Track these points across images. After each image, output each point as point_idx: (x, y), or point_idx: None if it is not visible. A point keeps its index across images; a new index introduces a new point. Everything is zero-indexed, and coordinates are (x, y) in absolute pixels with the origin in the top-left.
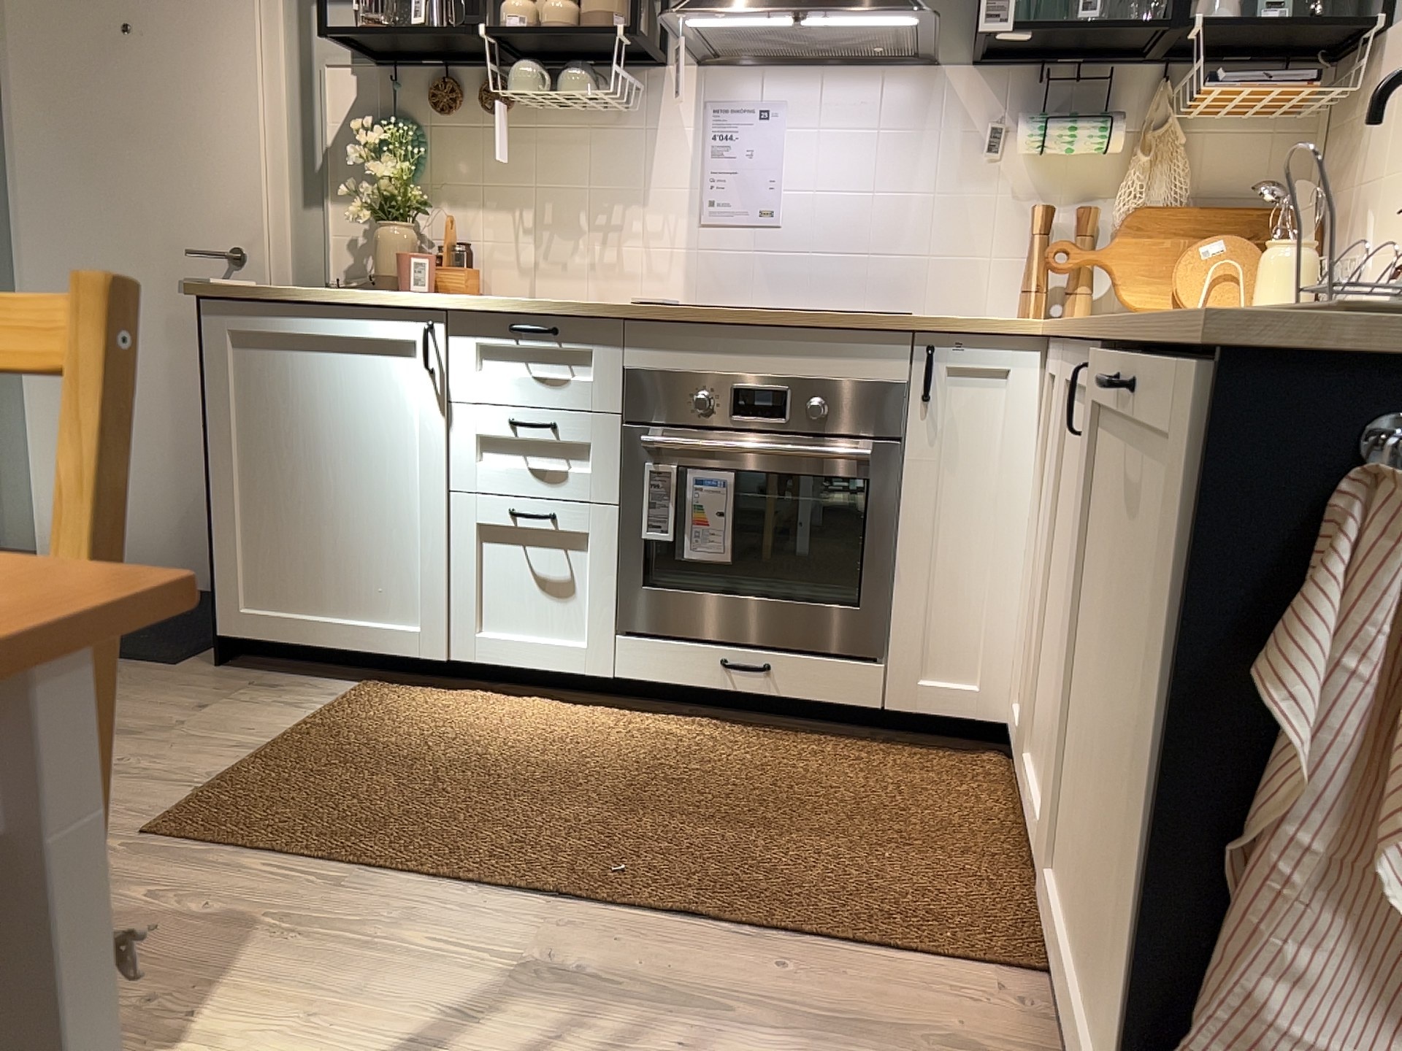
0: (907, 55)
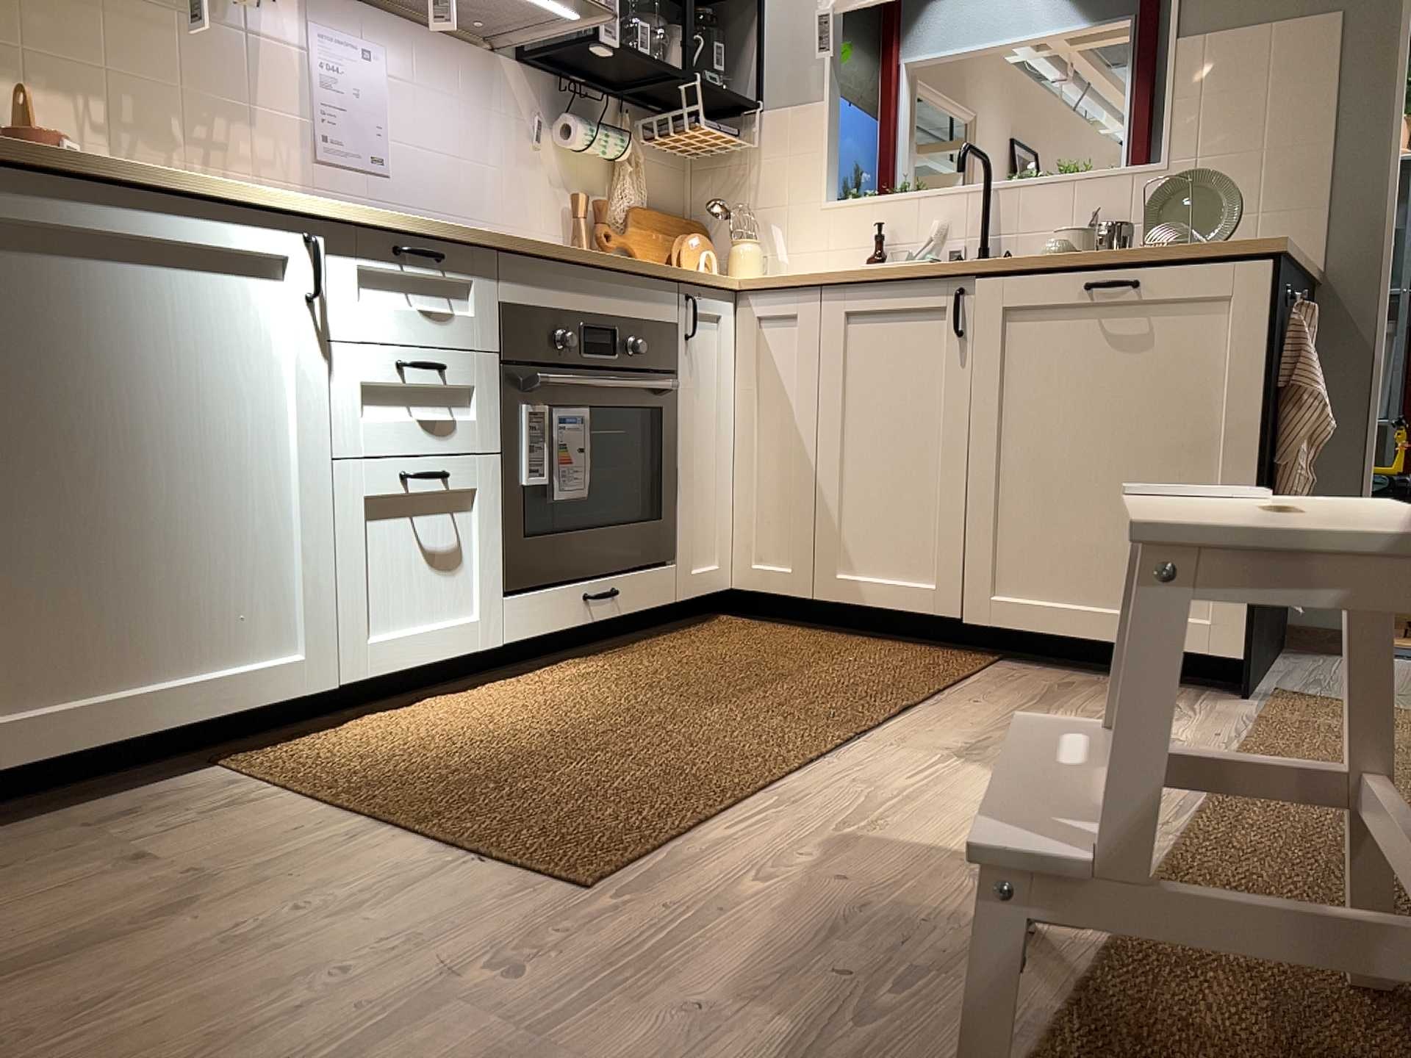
0: (488, 41)
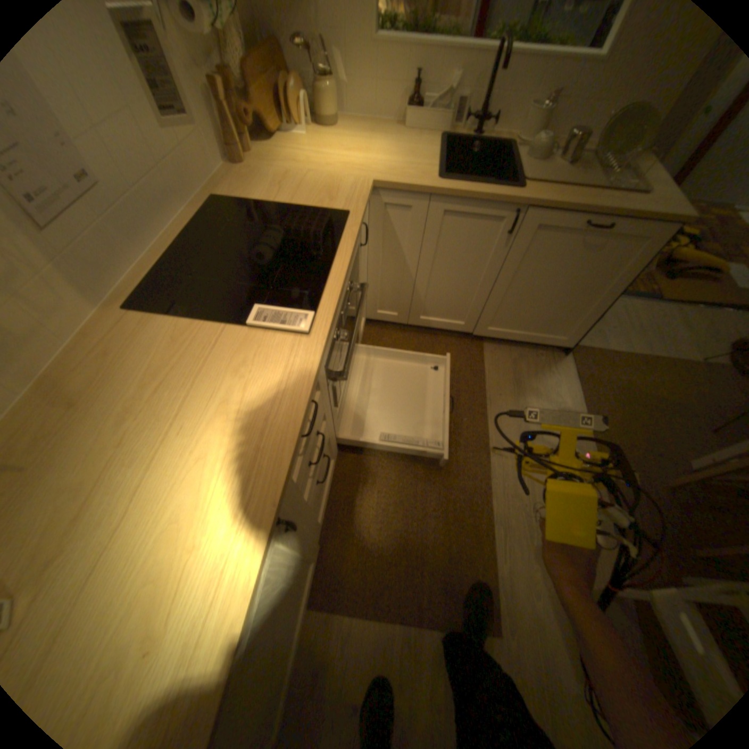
0: None
